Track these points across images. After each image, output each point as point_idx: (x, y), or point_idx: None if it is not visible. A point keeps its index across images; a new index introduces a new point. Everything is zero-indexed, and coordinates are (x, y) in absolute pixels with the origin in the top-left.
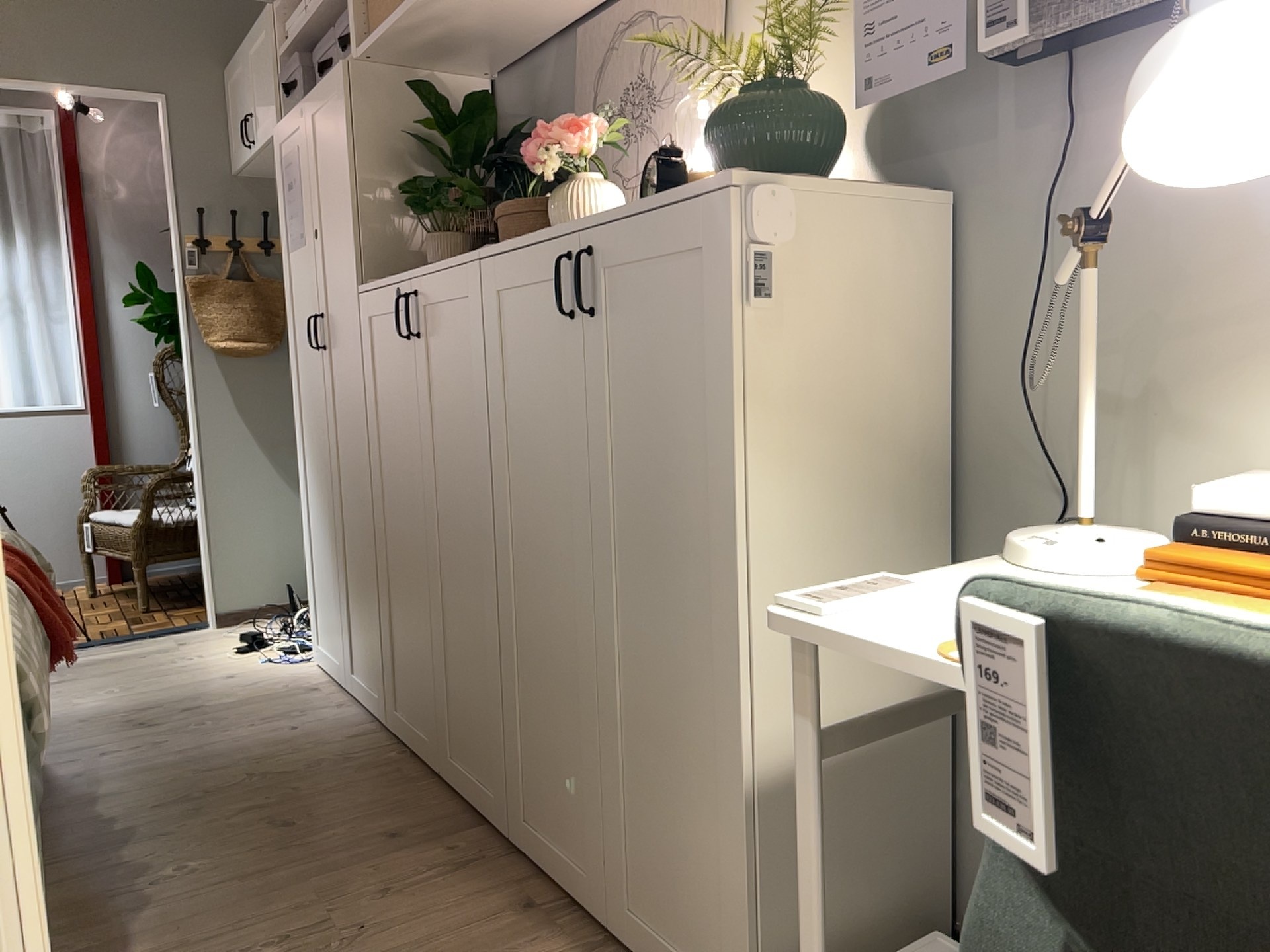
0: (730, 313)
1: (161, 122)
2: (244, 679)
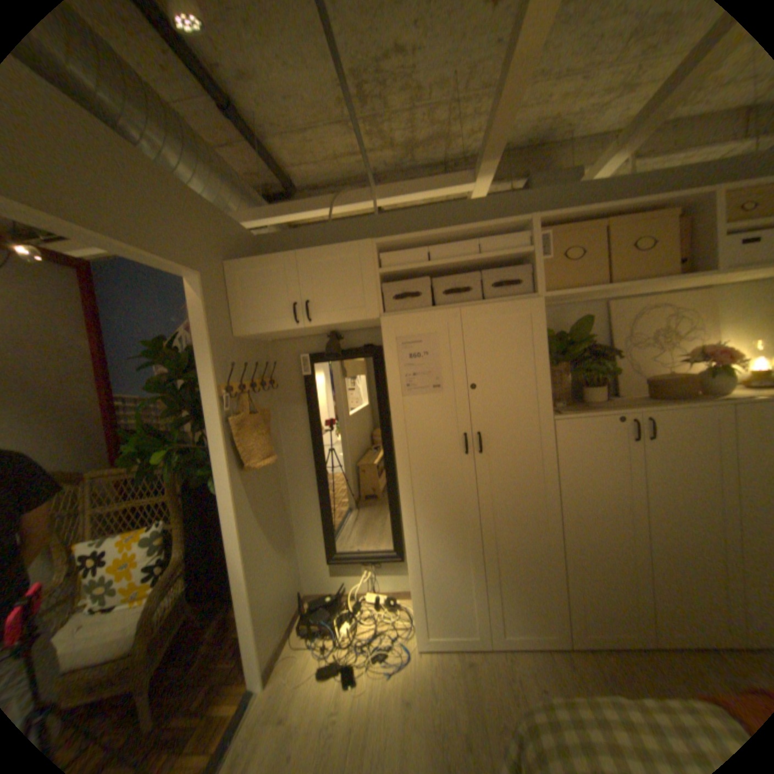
0: None
1: (194, 294)
2: (418, 698)
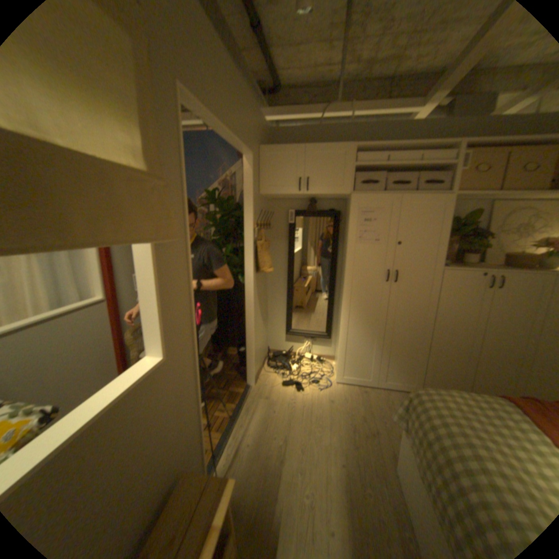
0: None
1: (247, 167)
2: (338, 401)
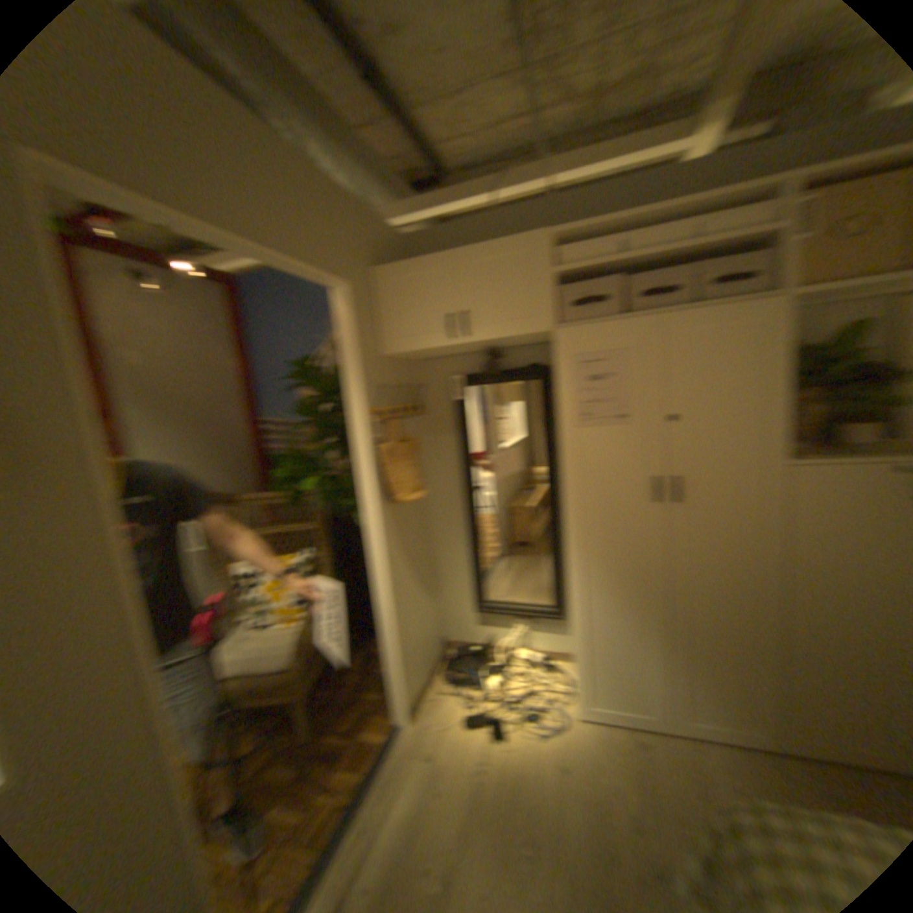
0: None
1: (346, 308)
2: (580, 768)
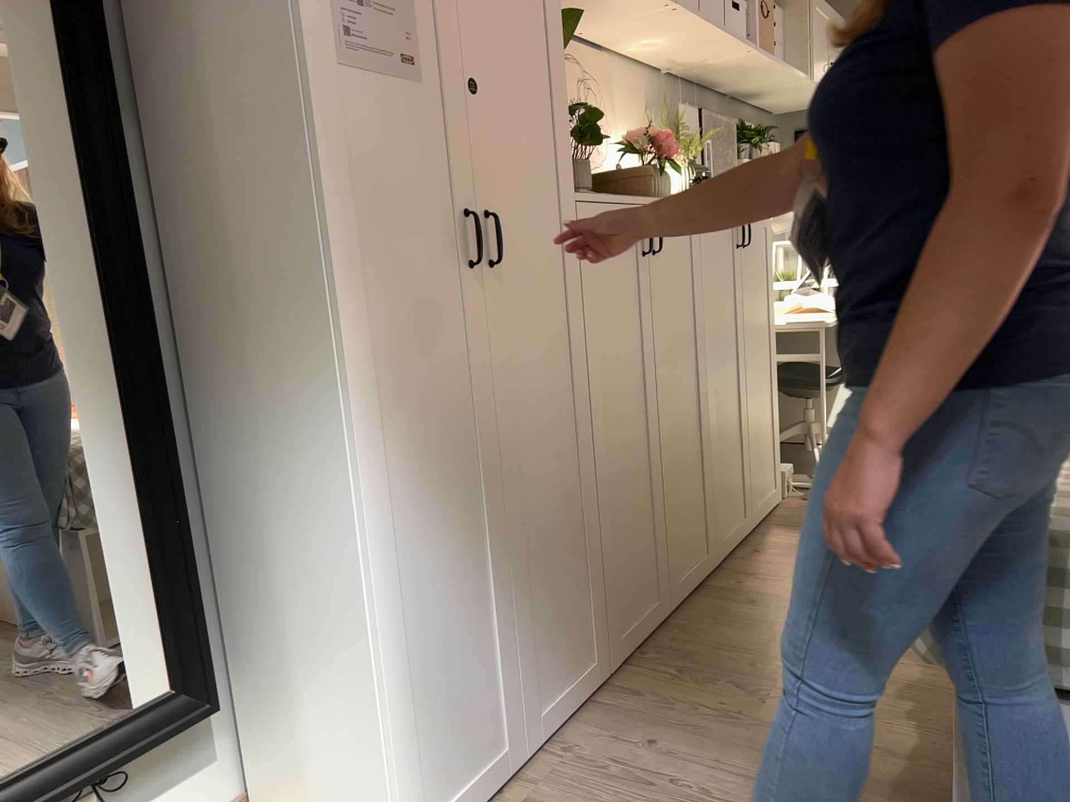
0: (772, 249)
1: None
2: None
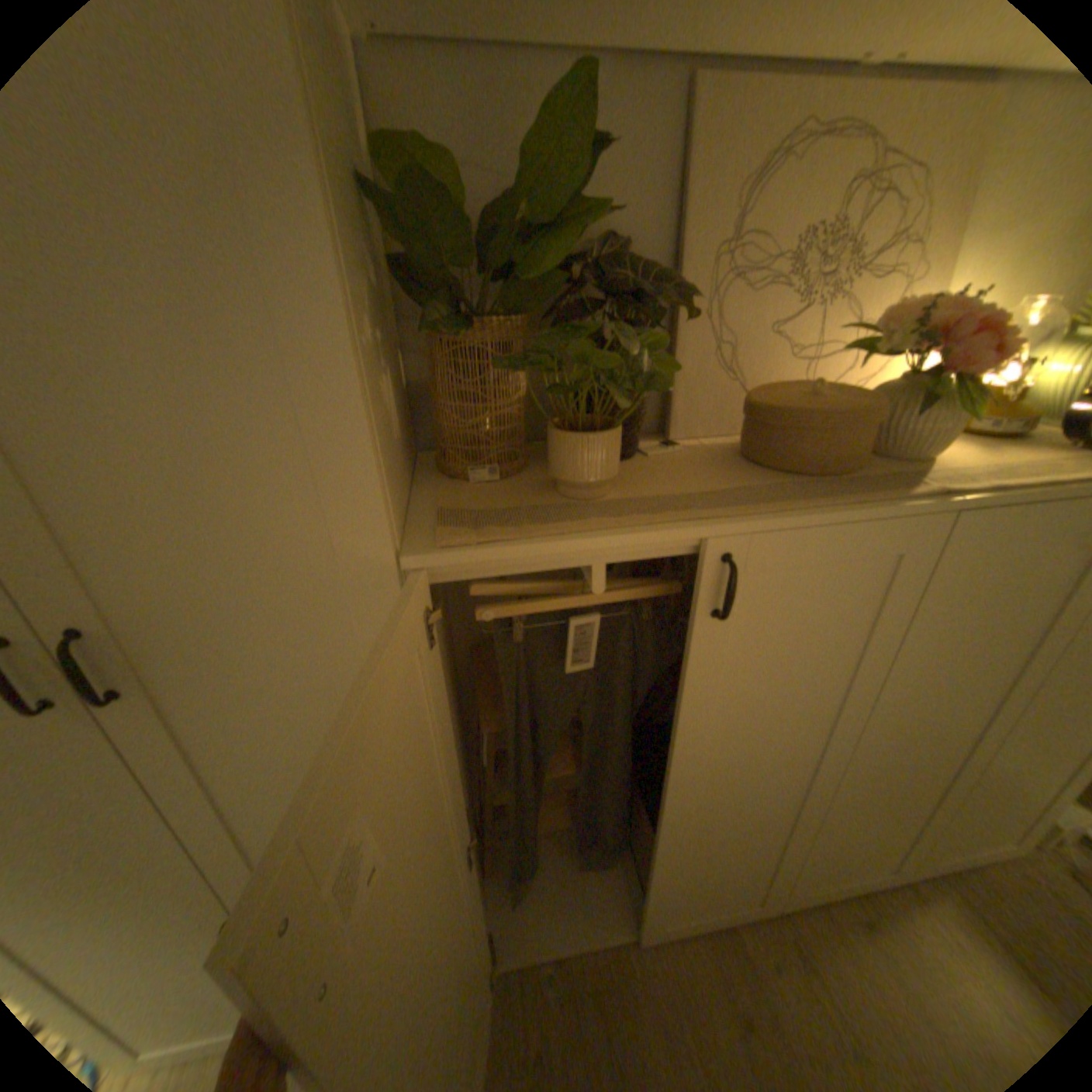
0: None
1: None
2: None
